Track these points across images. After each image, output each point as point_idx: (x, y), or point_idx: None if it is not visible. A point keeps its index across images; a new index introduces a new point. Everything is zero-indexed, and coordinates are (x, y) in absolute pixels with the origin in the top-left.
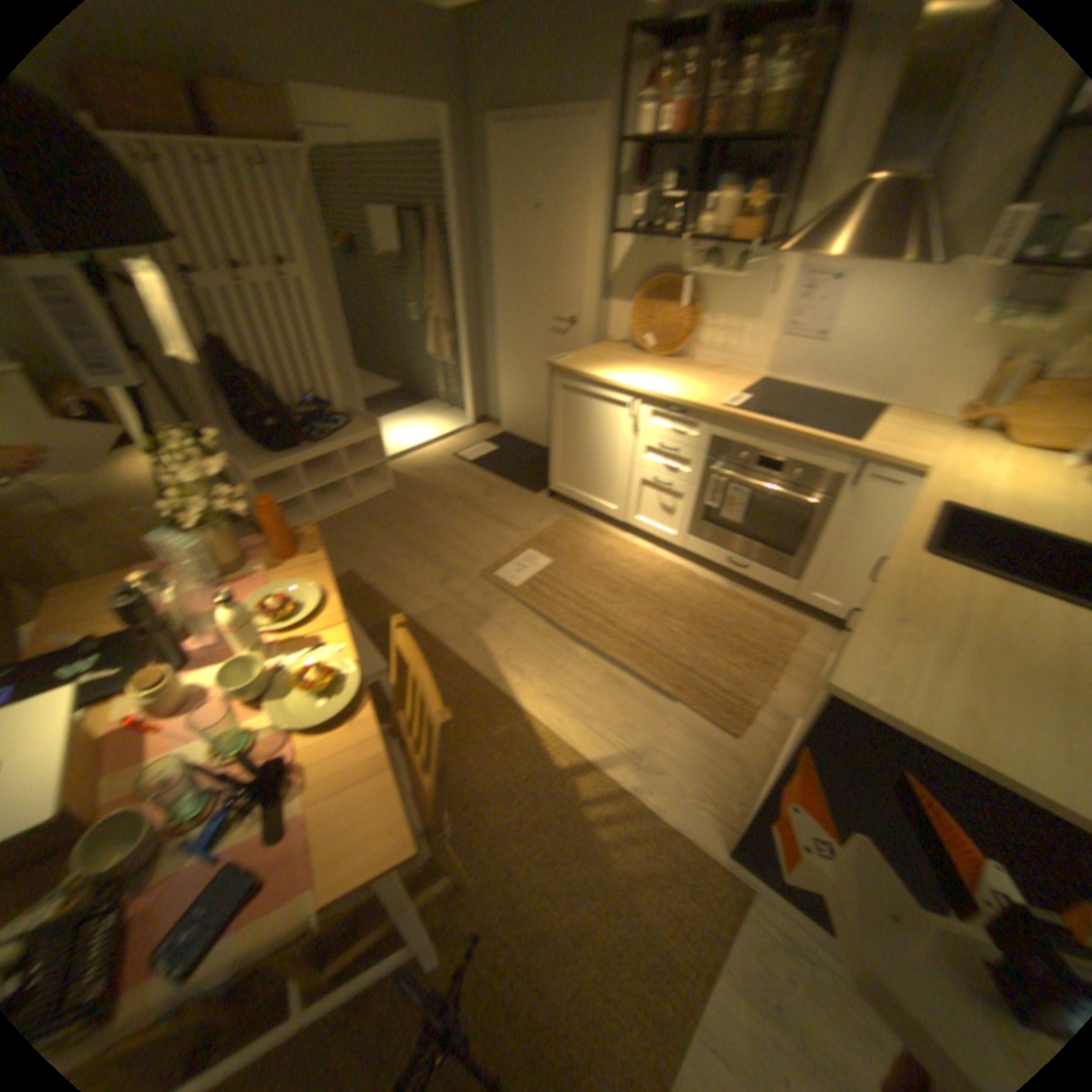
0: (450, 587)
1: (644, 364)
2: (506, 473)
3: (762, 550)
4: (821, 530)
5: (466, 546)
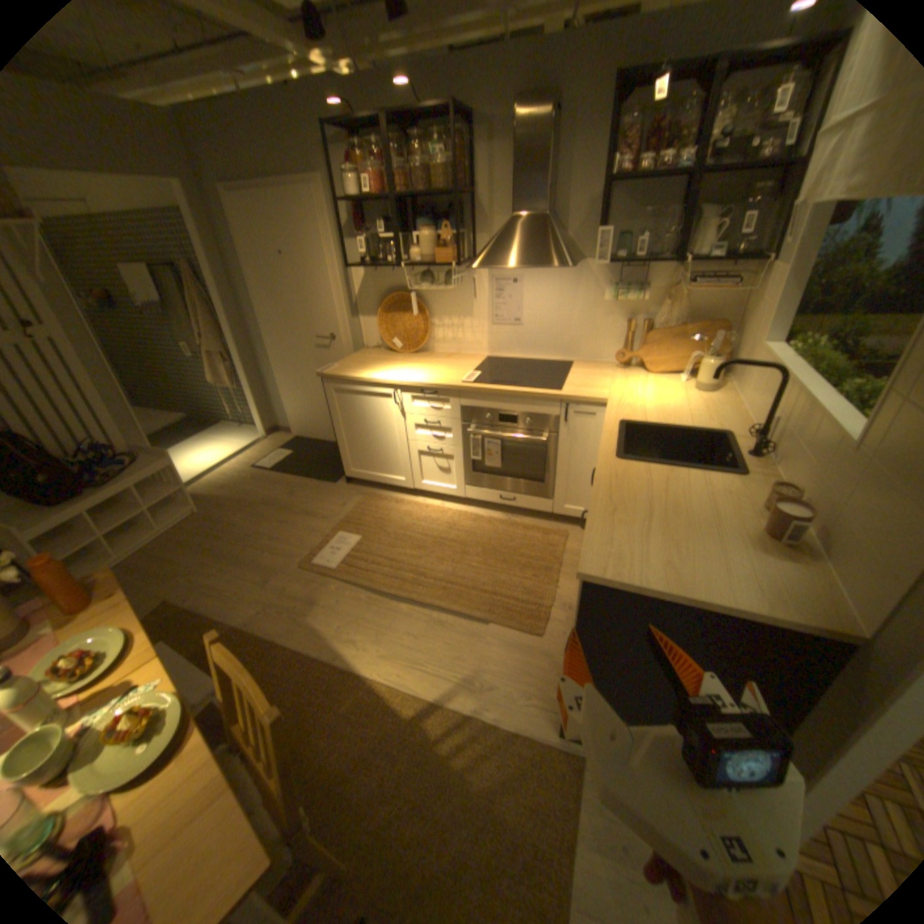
0: (268, 588)
1: (395, 362)
2: (302, 472)
3: (519, 483)
4: (554, 458)
5: (277, 546)
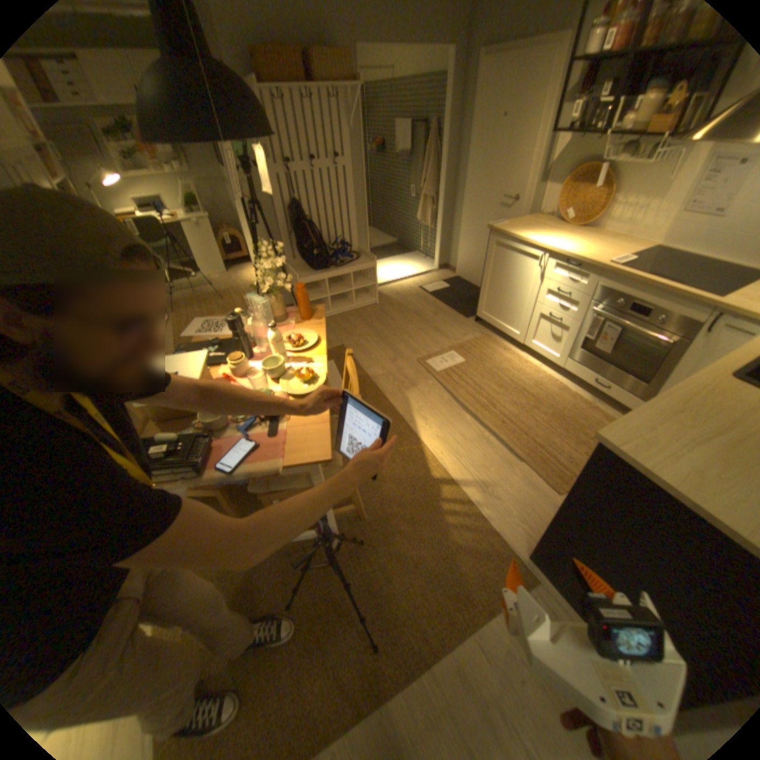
0: (395, 364)
1: (559, 230)
2: (449, 302)
3: (622, 375)
4: (675, 366)
5: (411, 343)
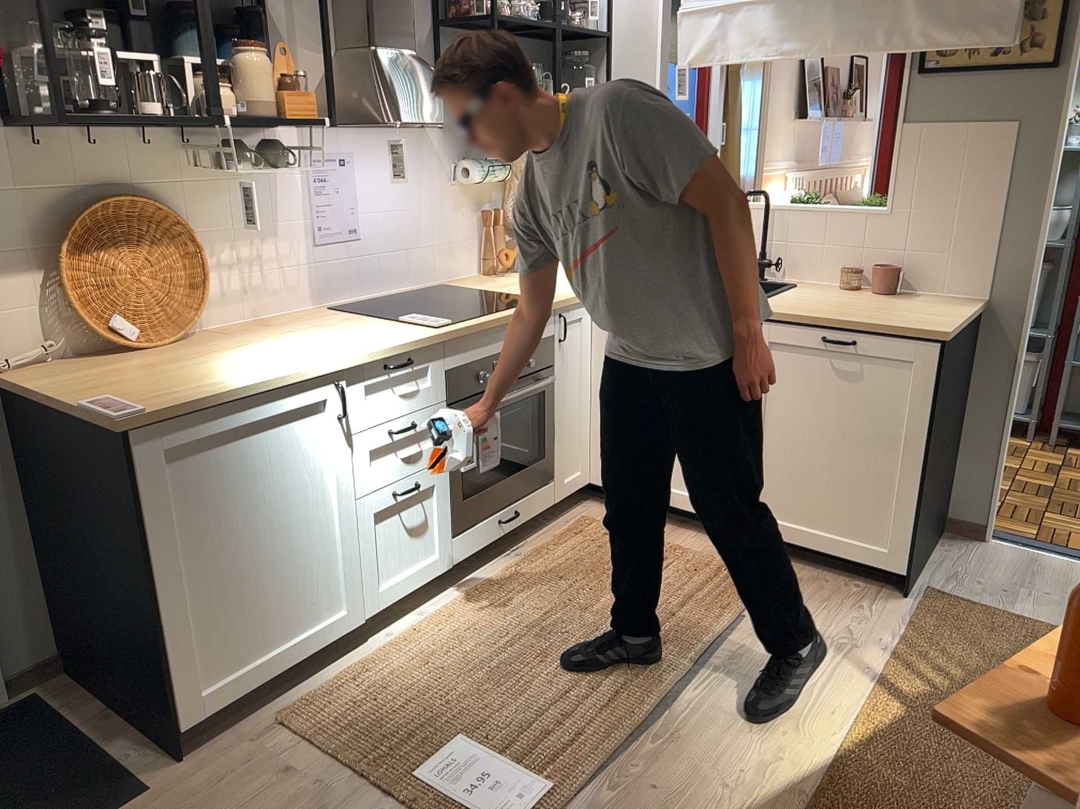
0: None
1: (206, 355)
2: None
3: (522, 477)
4: (544, 411)
5: None
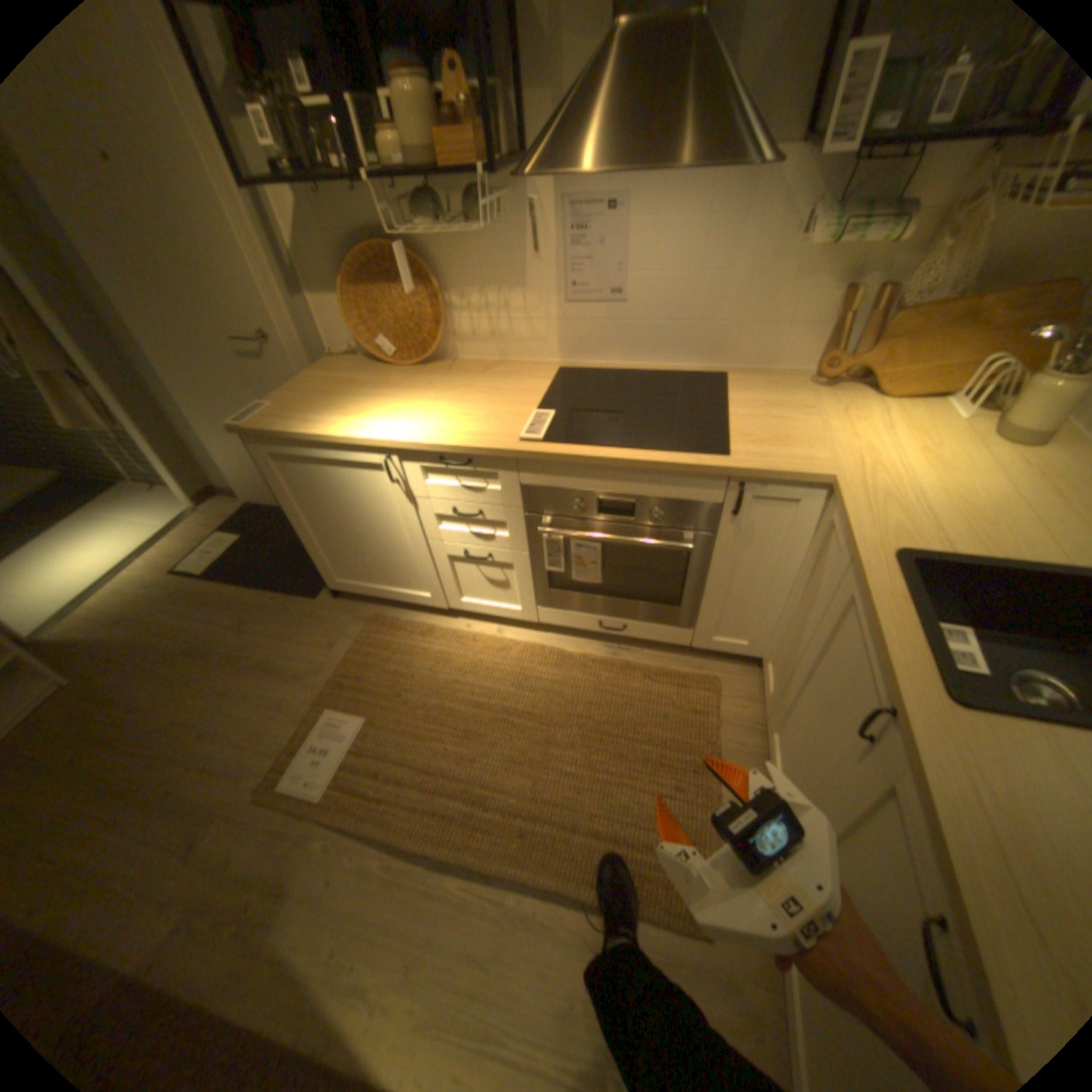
0: (199, 857)
1: (387, 387)
2: (259, 577)
3: (637, 604)
4: (702, 566)
5: (216, 750)
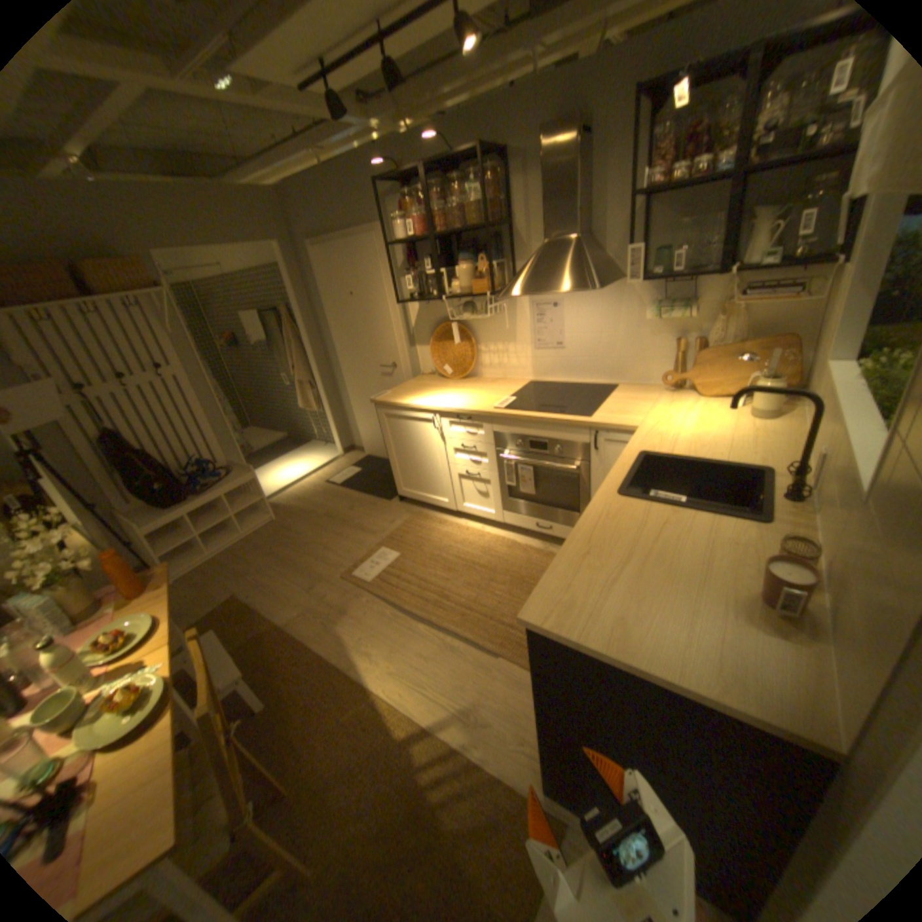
0: (312, 594)
1: (442, 388)
2: (365, 488)
3: (555, 511)
4: (590, 487)
5: (329, 556)
